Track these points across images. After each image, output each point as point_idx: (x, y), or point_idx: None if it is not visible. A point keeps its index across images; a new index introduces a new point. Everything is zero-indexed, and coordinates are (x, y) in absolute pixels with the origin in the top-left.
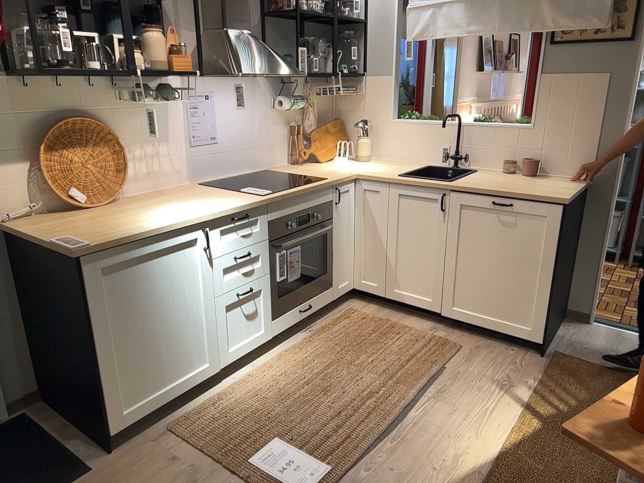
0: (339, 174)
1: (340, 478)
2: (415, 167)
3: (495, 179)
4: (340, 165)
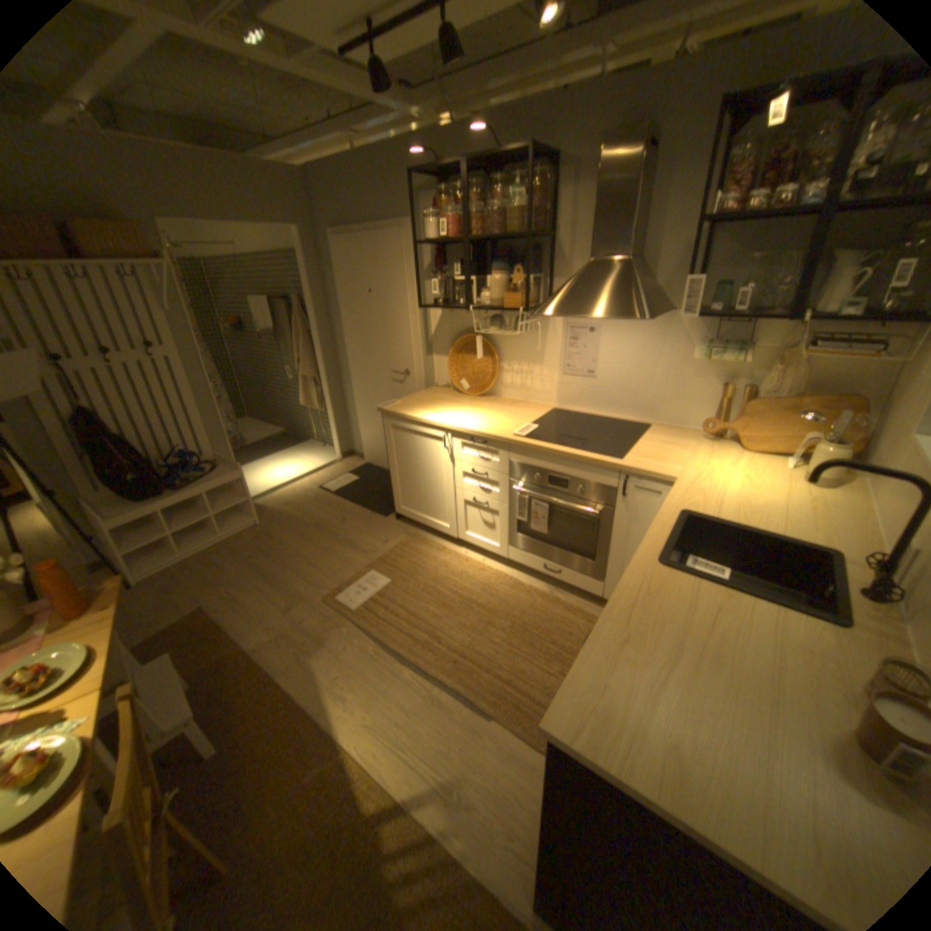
0: (657, 466)
1: (345, 616)
2: (810, 536)
3: (745, 642)
4: (740, 465)
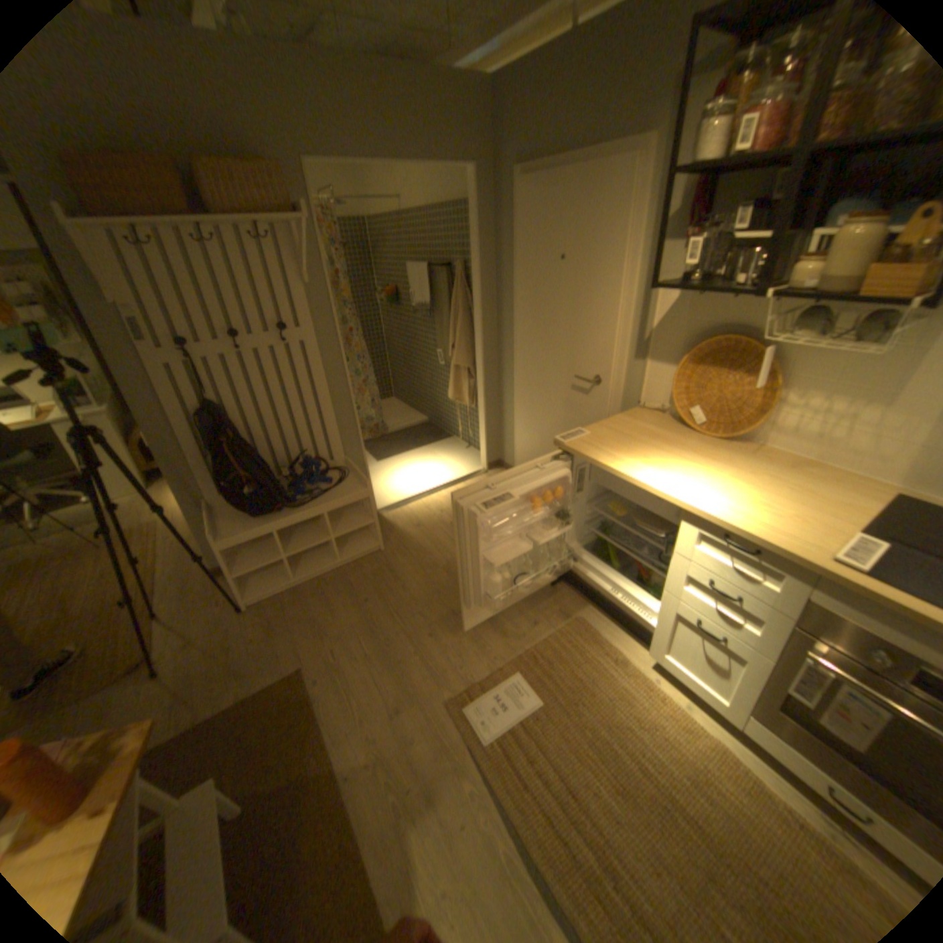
0: None
1: (471, 754)
2: None
3: None
4: None
